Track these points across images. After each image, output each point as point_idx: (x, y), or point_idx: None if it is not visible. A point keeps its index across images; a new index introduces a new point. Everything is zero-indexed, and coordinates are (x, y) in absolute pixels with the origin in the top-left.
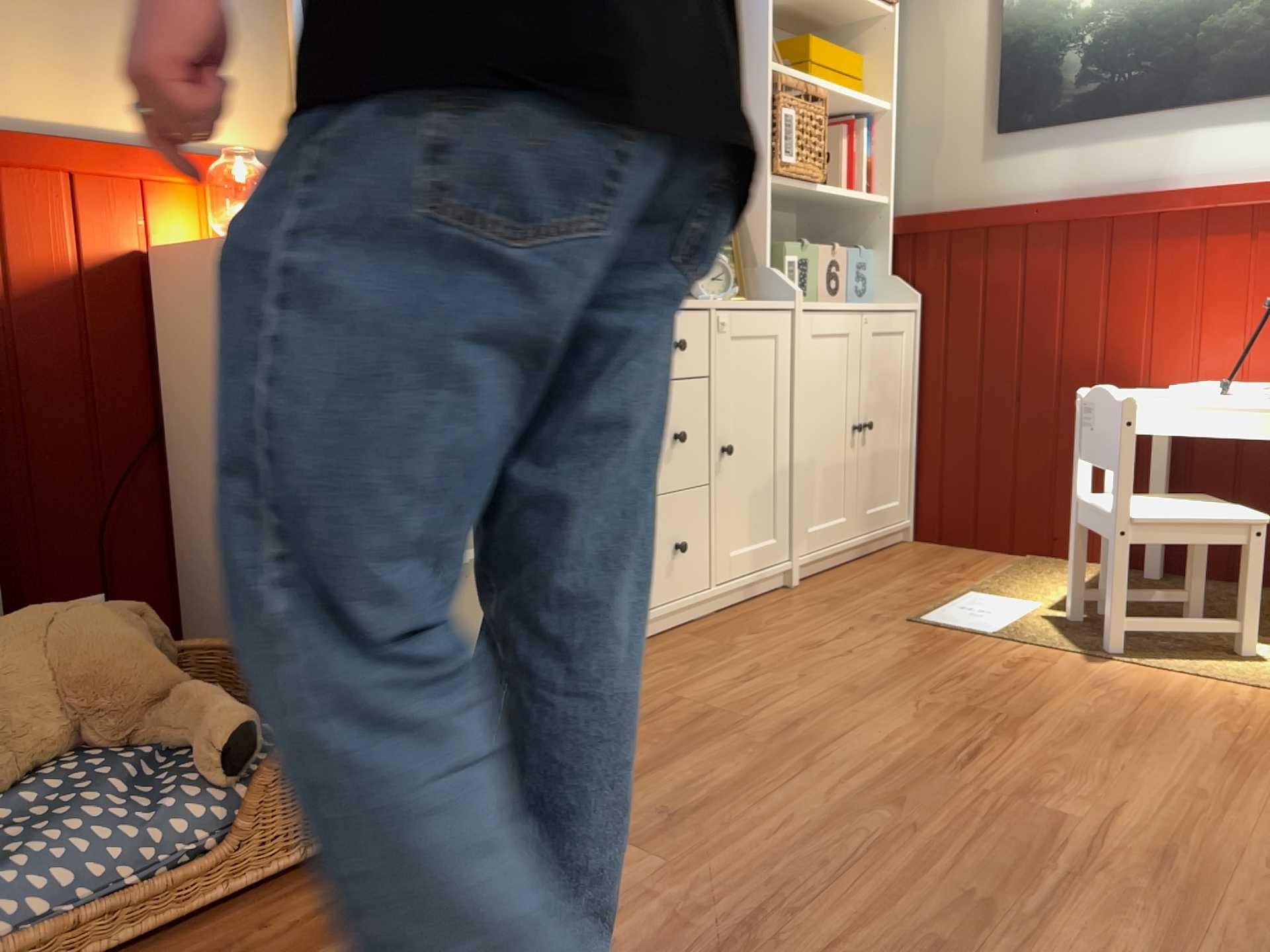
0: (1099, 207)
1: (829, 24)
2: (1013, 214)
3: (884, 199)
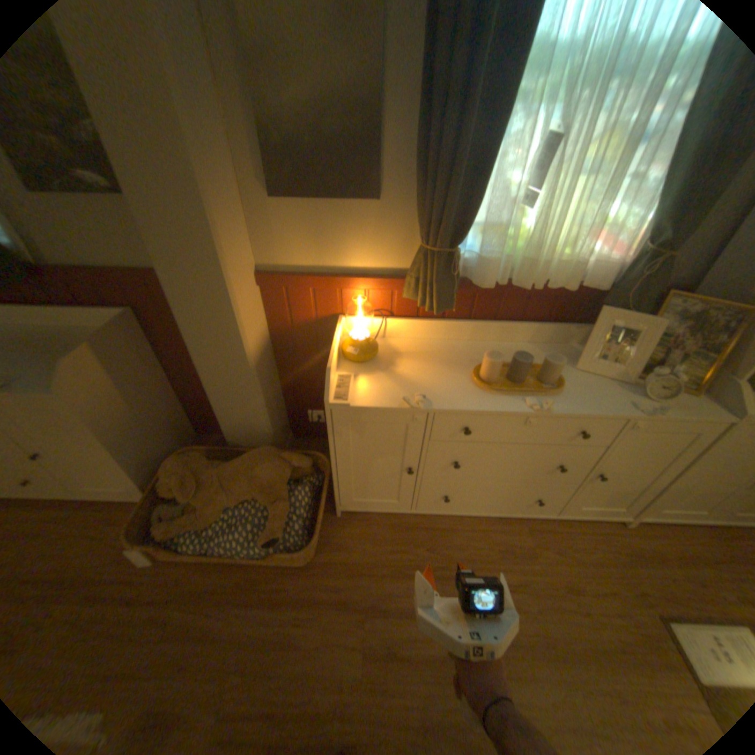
0: None
1: None
2: None
3: None
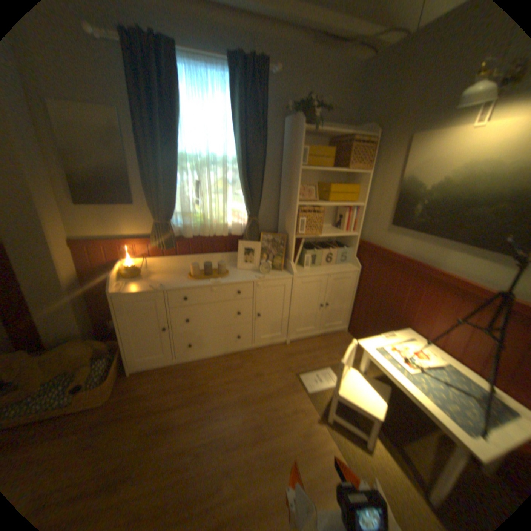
0: (414, 265)
1: (352, 172)
2: (389, 255)
3: (355, 235)
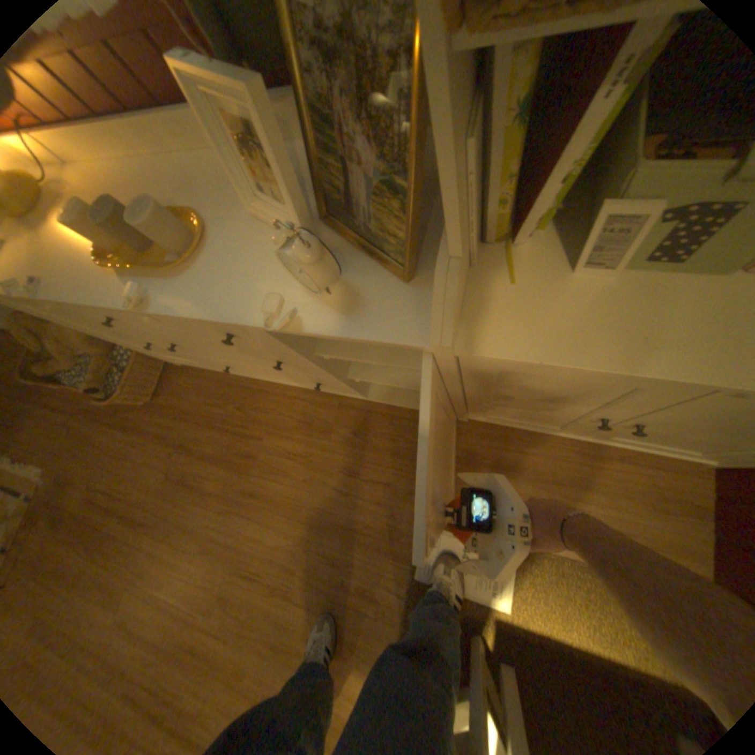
0: None
1: None
2: None
3: None
